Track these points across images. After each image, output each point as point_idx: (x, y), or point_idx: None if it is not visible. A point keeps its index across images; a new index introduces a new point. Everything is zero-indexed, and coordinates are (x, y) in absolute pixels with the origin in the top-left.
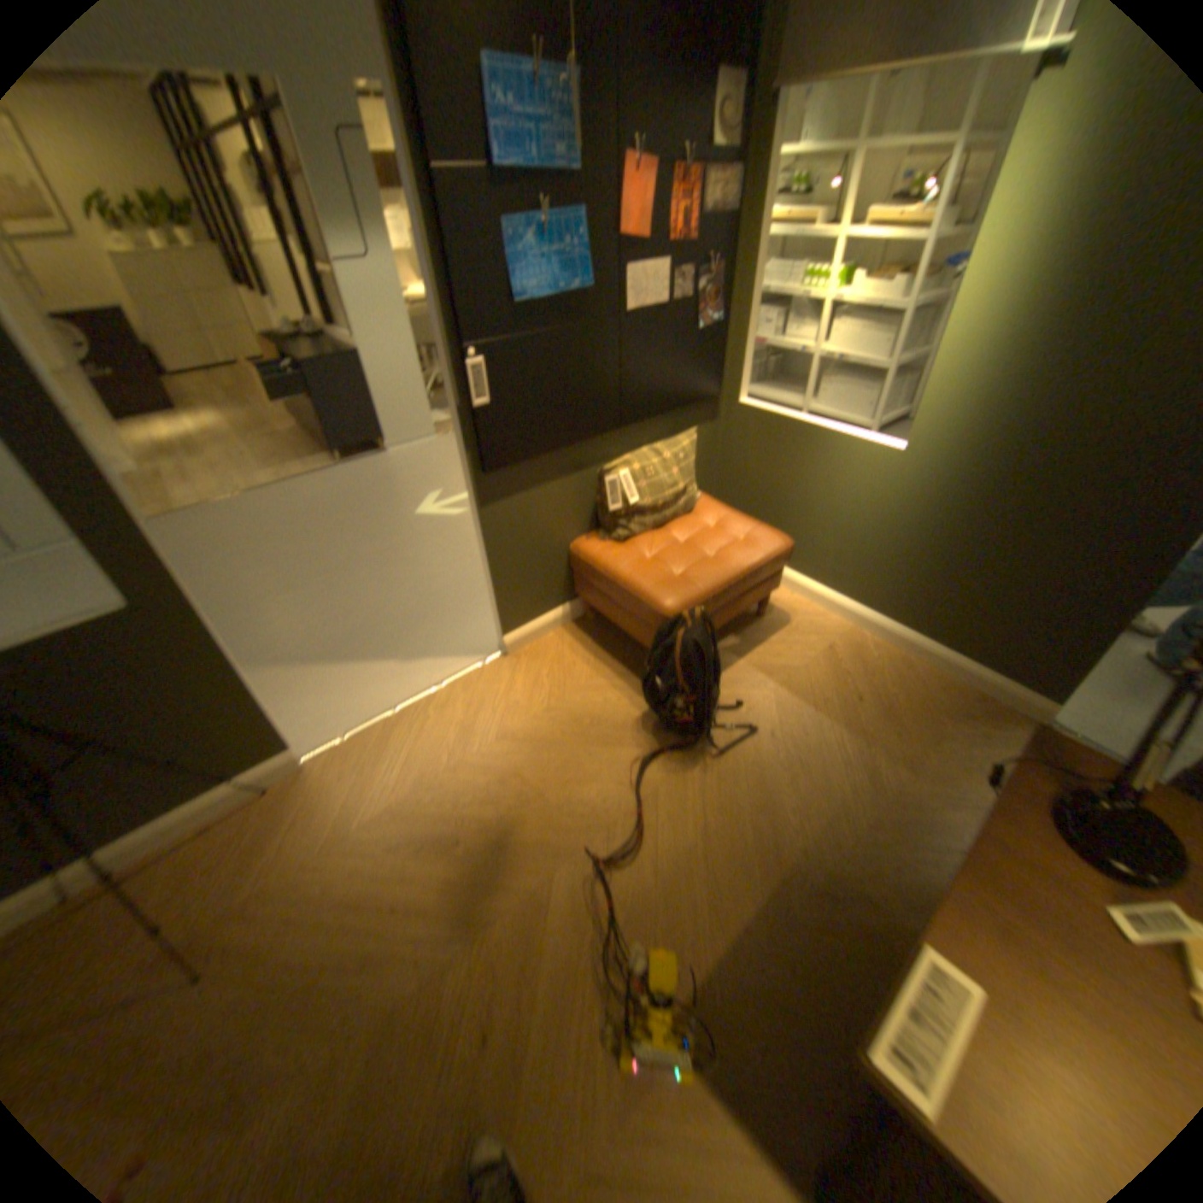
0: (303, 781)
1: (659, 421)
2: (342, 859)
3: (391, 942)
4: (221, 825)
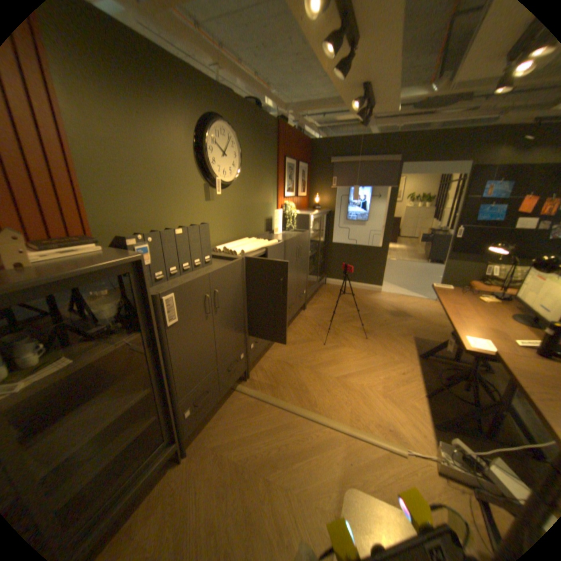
0: (379, 294)
1: (521, 261)
2: (379, 302)
3: (379, 310)
4: (364, 291)
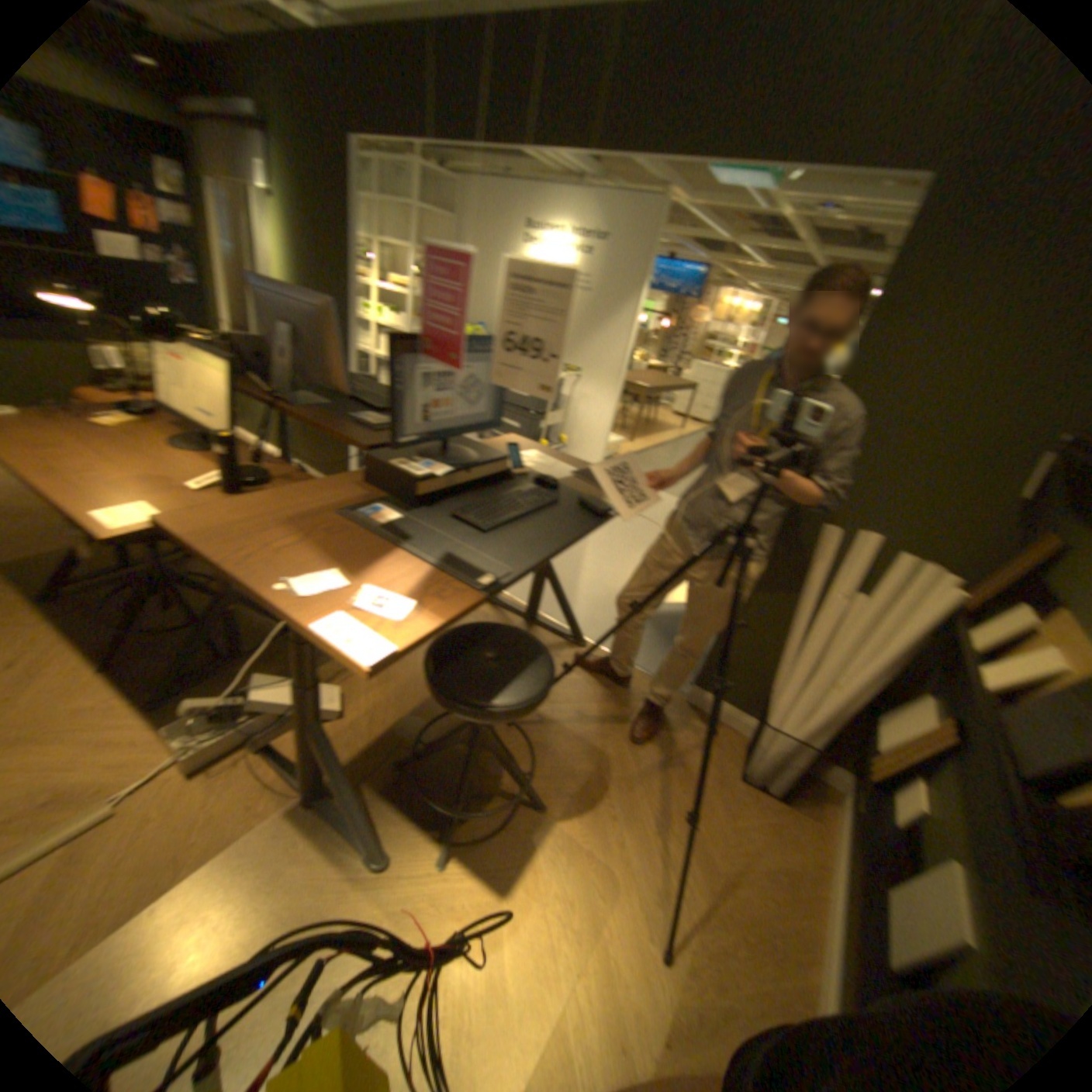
0: None
1: None
2: None
3: None
4: None
